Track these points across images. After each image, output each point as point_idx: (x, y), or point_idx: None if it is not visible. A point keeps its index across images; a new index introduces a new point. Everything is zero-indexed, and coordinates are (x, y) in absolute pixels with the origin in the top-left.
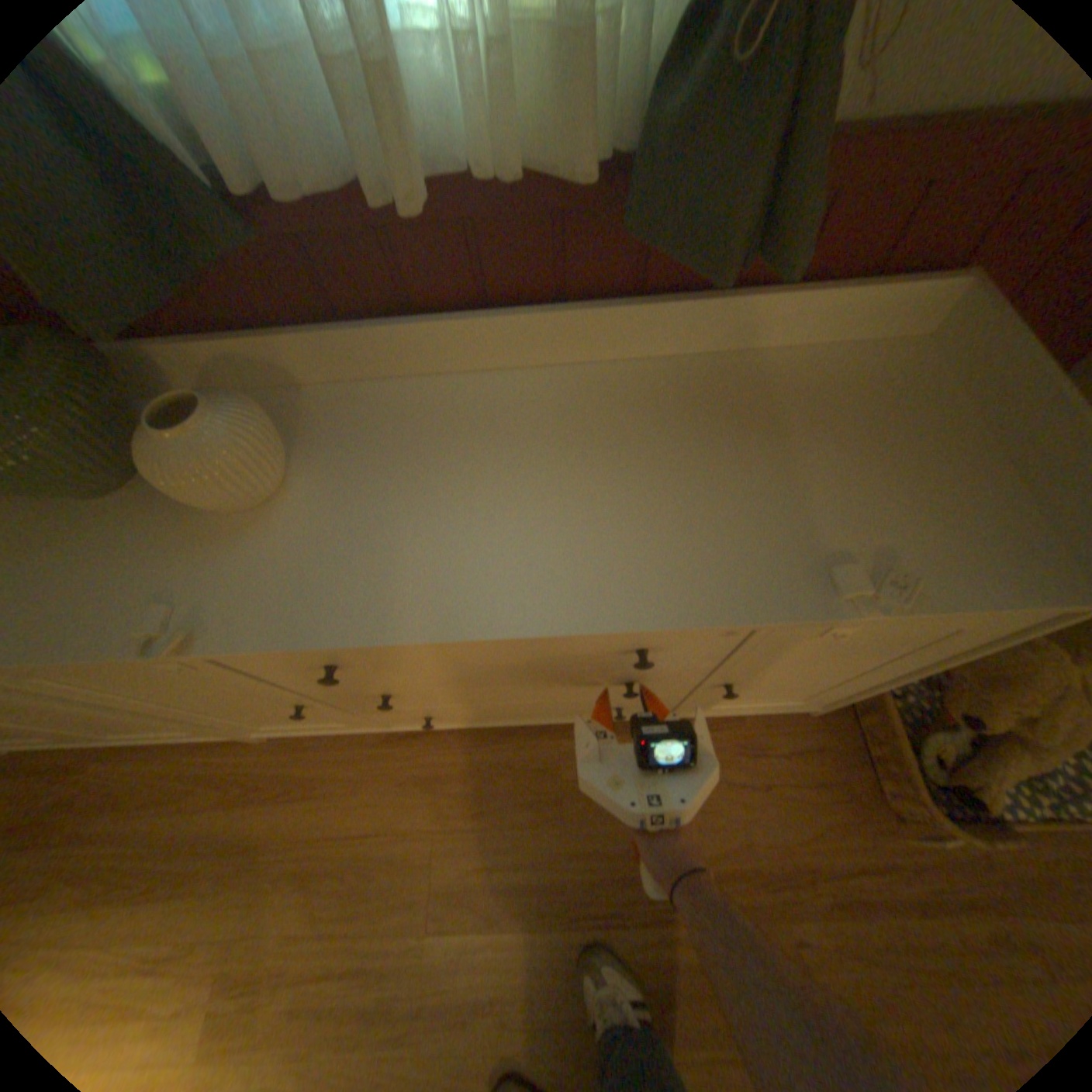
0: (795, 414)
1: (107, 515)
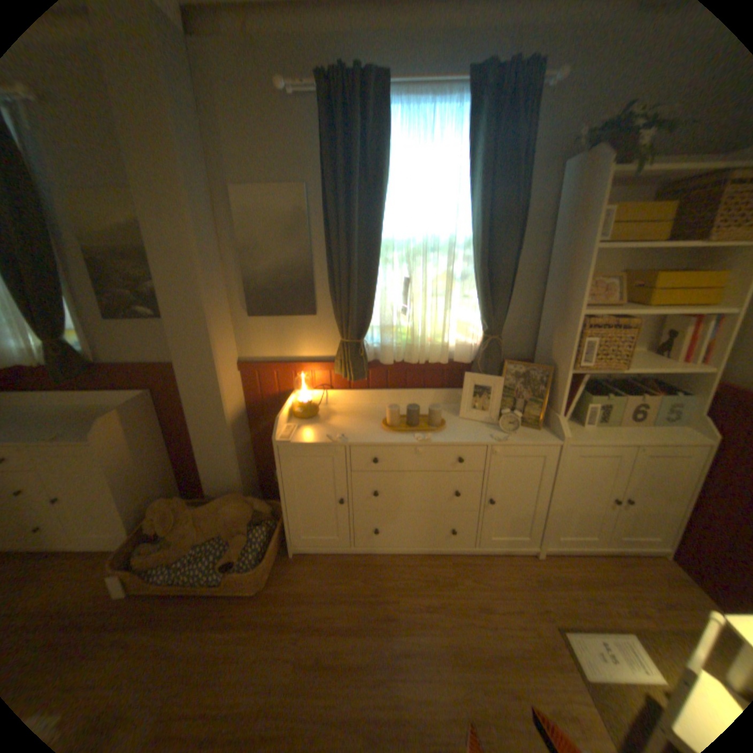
0: (89, 416)
1: None
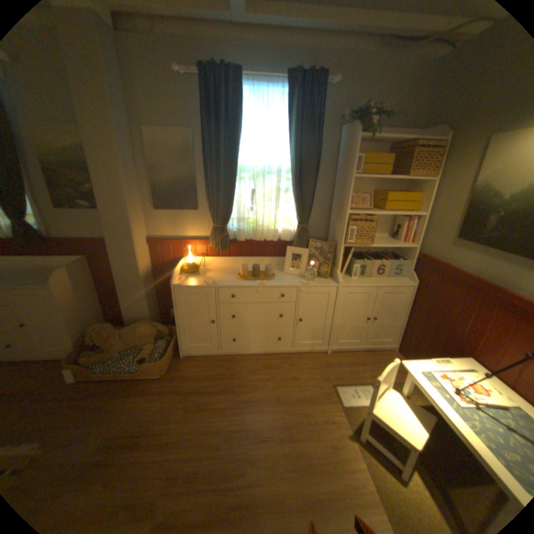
0: (45, 272)
1: None
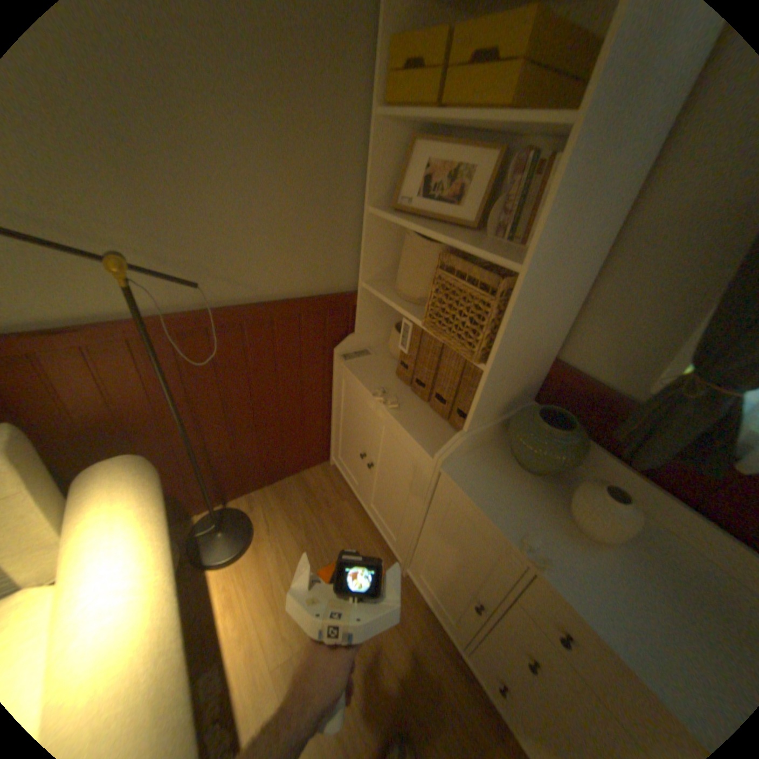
0: None
1: (530, 483)
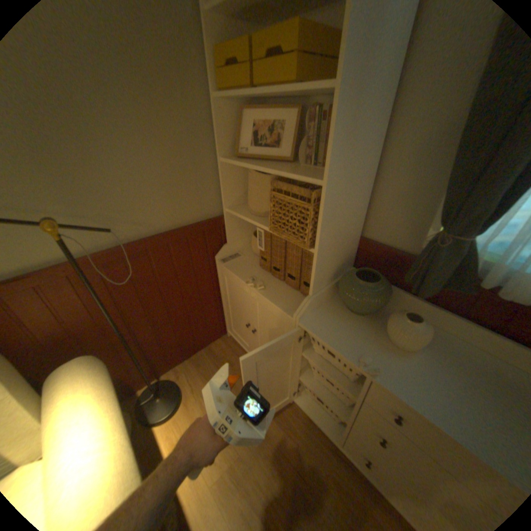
0: None
1: (359, 321)
